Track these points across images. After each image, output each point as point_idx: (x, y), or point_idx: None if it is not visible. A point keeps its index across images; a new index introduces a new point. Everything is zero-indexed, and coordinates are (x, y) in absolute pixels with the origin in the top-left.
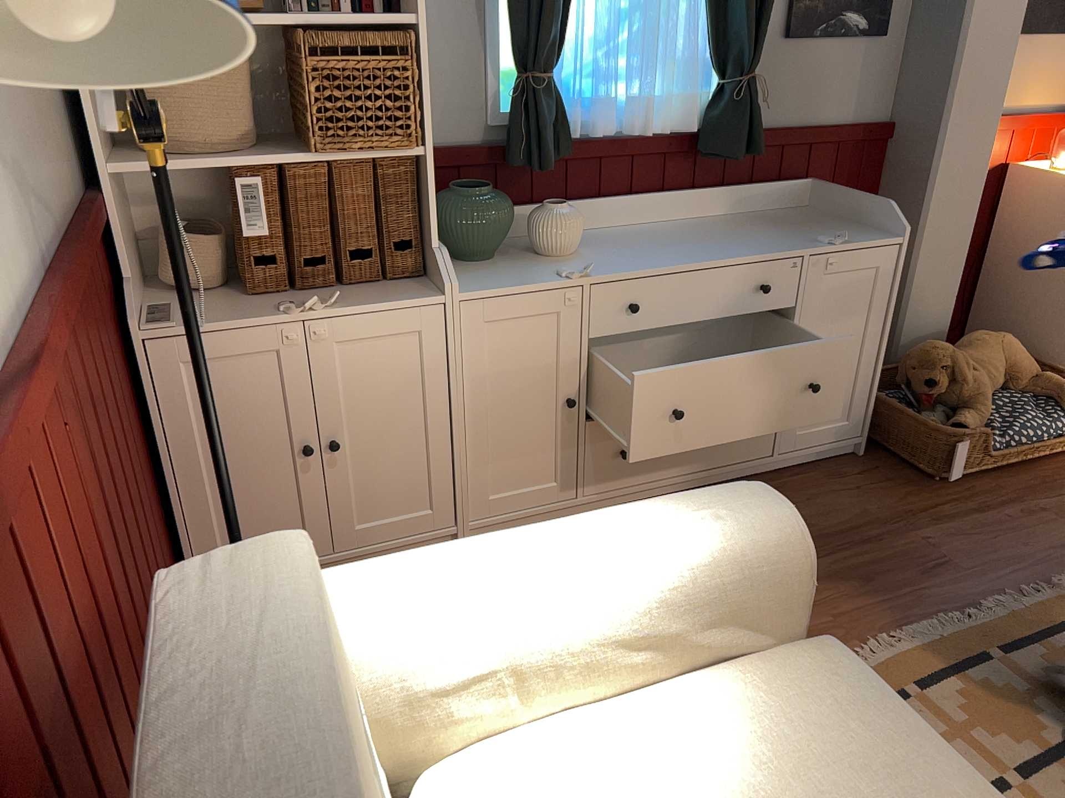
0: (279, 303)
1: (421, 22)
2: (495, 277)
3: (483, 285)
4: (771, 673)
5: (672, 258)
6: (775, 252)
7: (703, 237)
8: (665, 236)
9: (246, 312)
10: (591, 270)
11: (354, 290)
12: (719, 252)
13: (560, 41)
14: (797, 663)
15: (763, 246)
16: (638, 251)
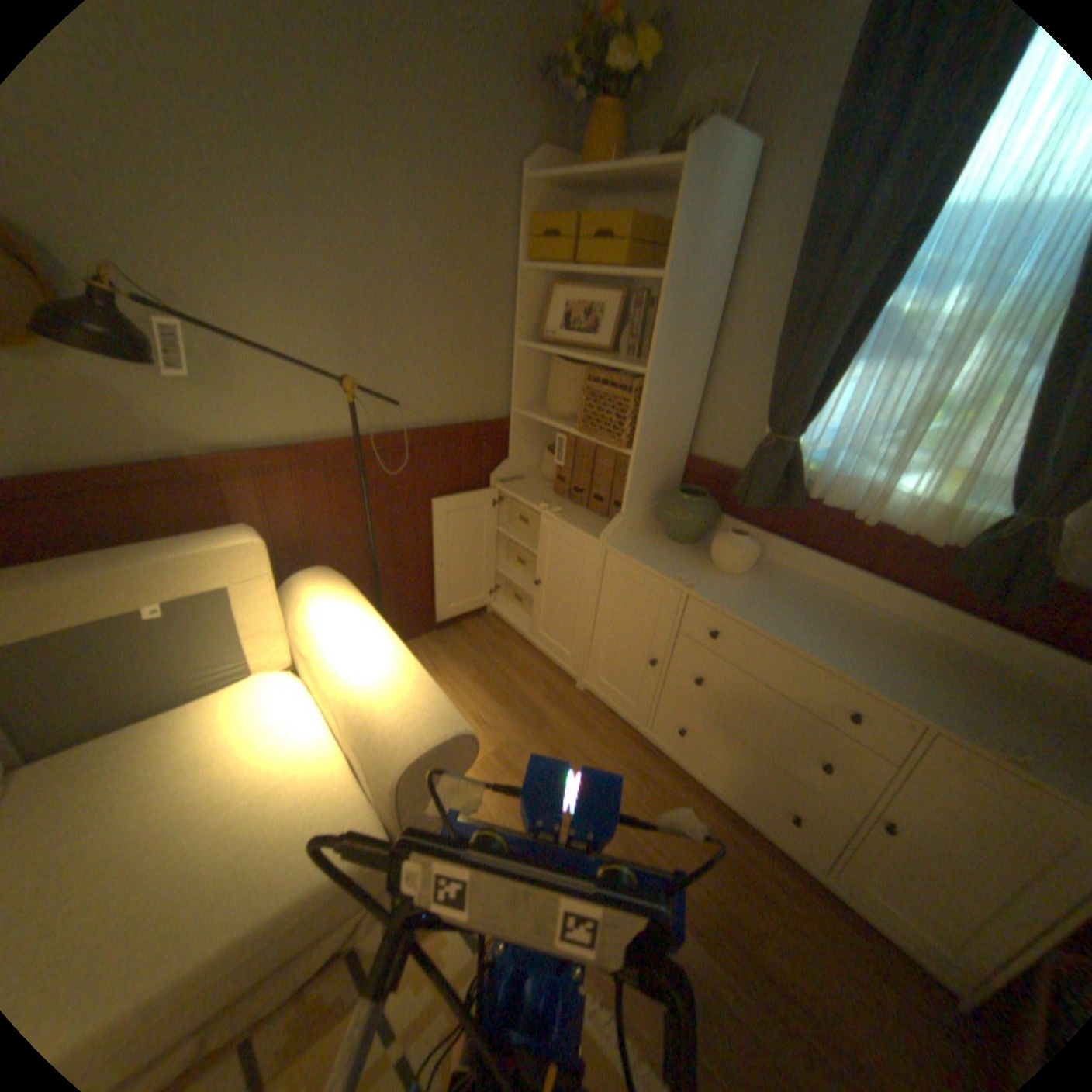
0: (551, 500)
1: (651, 372)
2: (651, 551)
3: (632, 550)
4: (348, 804)
5: (784, 626)
6: (896, 696)
7: (874, 640)
8: (841, 616)
9: (534, 496)
10: (707, 587)
11: (587, 514)
12: (839, 653)
13: (812, 414)
14: (358, 820)
15: (902, 684)
16: (780, 605)
